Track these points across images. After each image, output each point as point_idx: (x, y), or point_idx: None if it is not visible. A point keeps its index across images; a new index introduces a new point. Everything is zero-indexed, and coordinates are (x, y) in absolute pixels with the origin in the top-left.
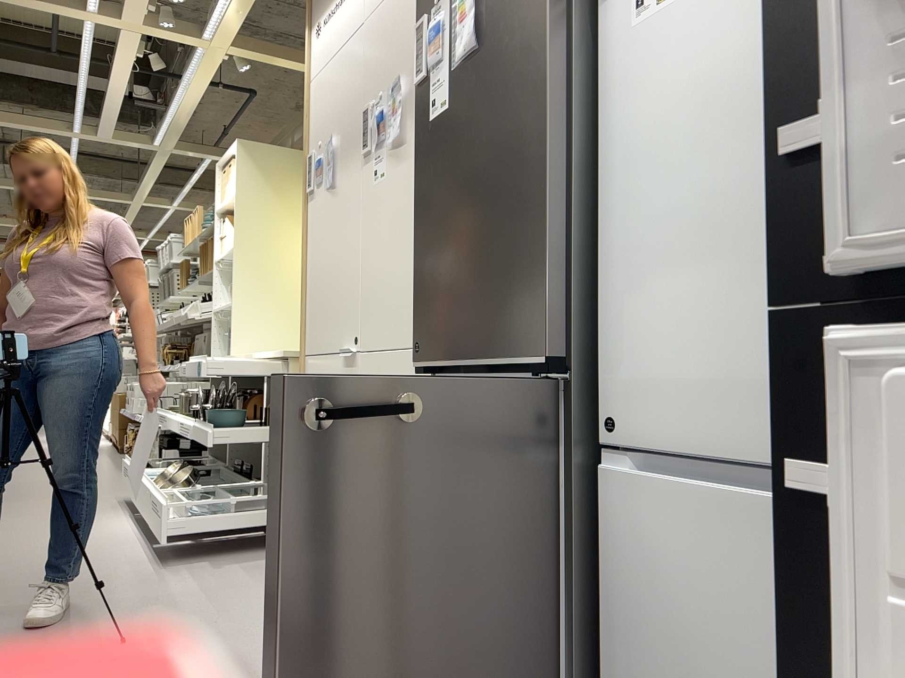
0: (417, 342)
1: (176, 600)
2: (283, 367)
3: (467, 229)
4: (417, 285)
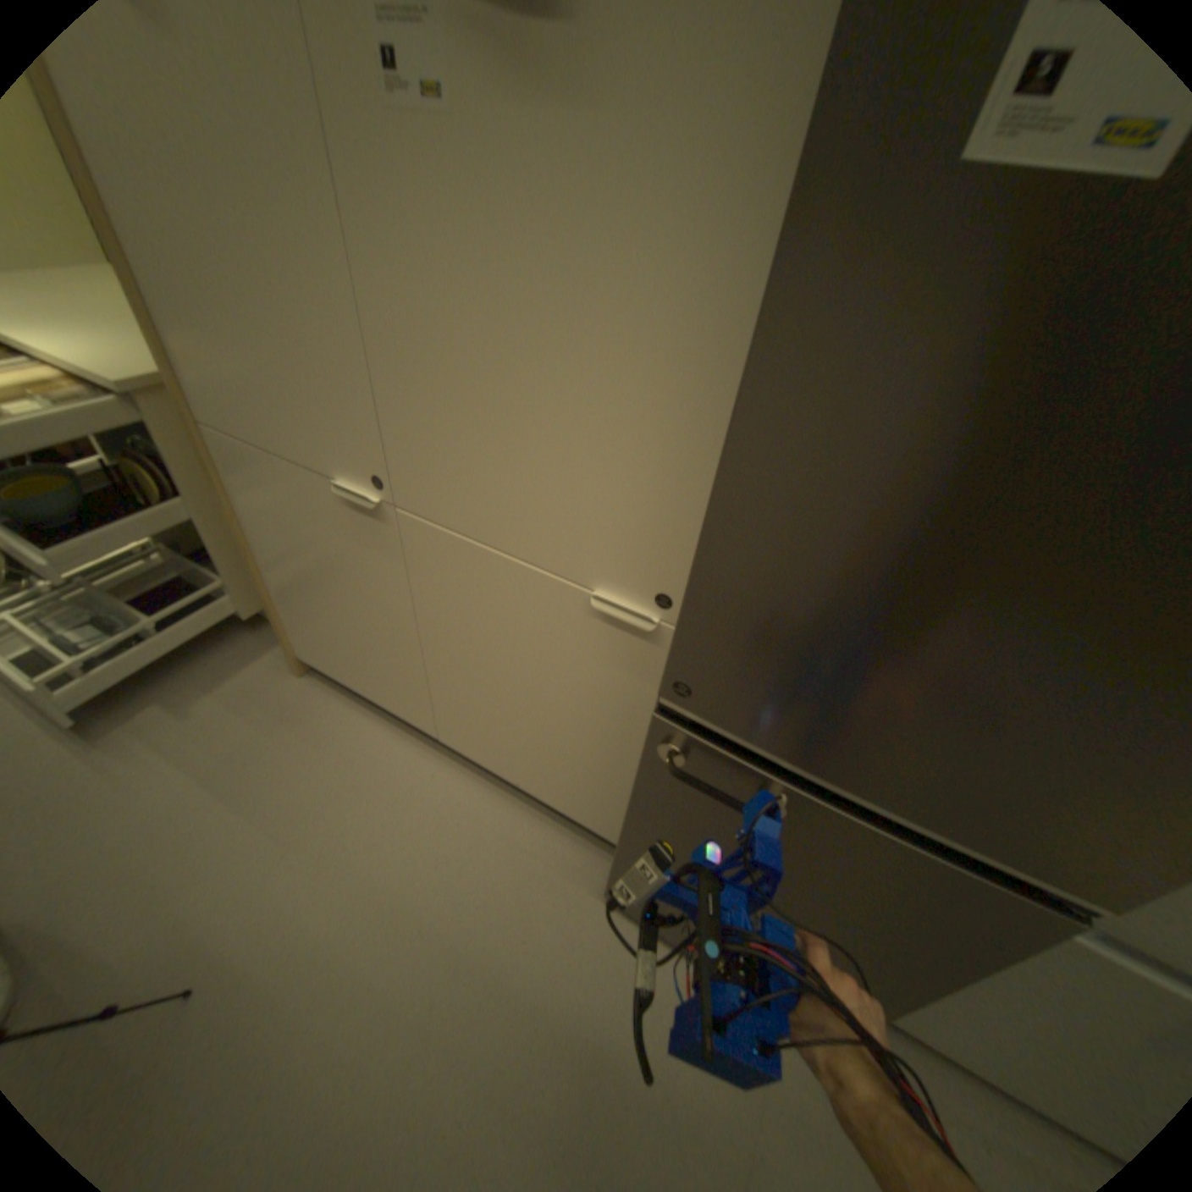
0: (682, 677)
1: (180, 830)
2: (127, 406)
3: (994, 627)
4: (707, 597)
